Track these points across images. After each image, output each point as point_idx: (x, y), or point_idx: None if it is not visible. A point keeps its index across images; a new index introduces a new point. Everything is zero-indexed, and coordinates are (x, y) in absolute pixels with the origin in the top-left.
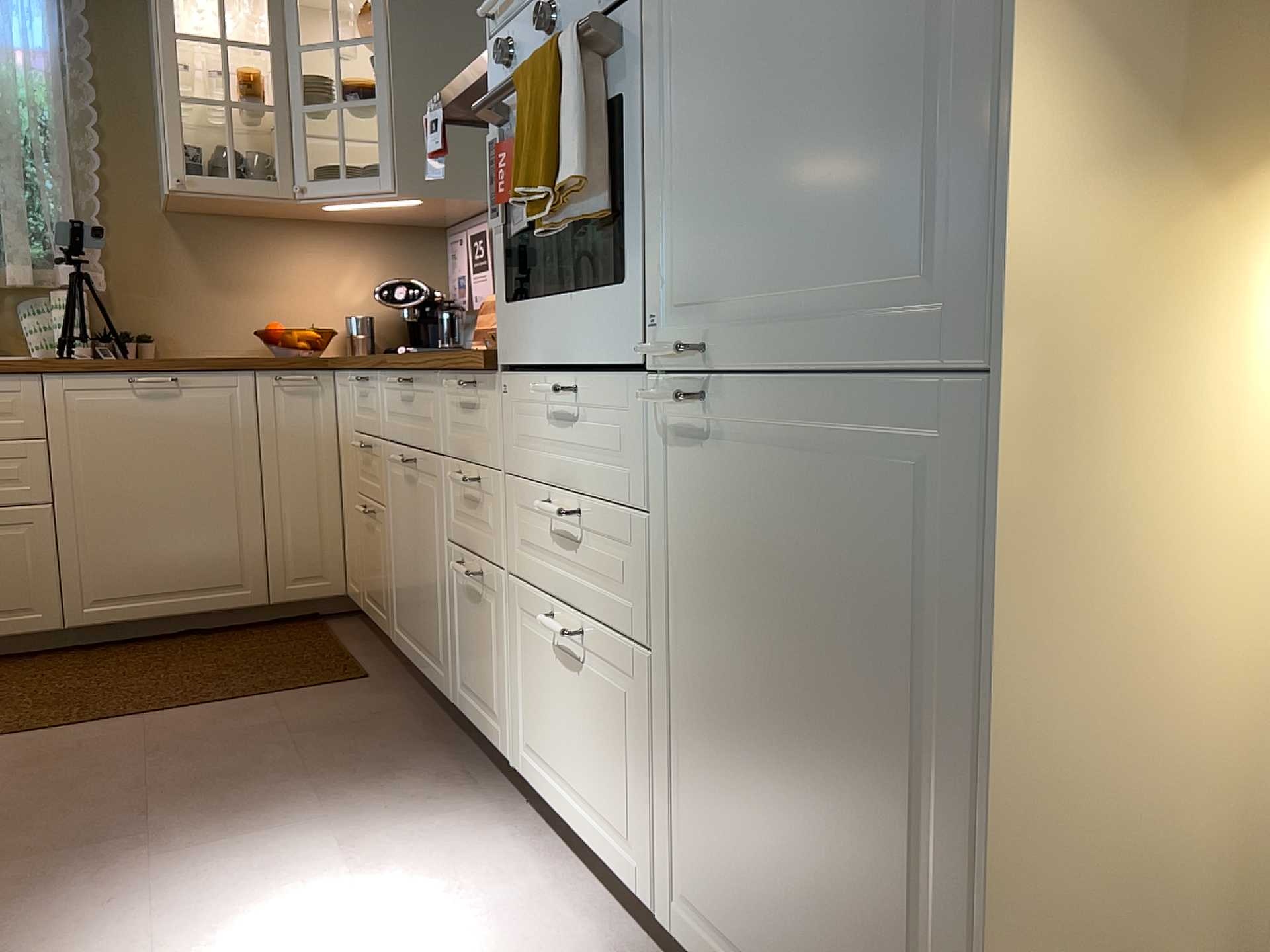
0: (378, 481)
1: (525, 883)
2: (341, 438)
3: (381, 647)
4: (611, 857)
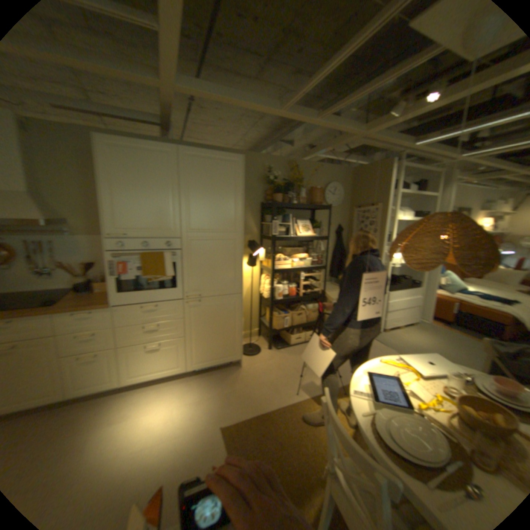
0: None
1: (144, 395)
2: None
3: None
4: (167, 374)
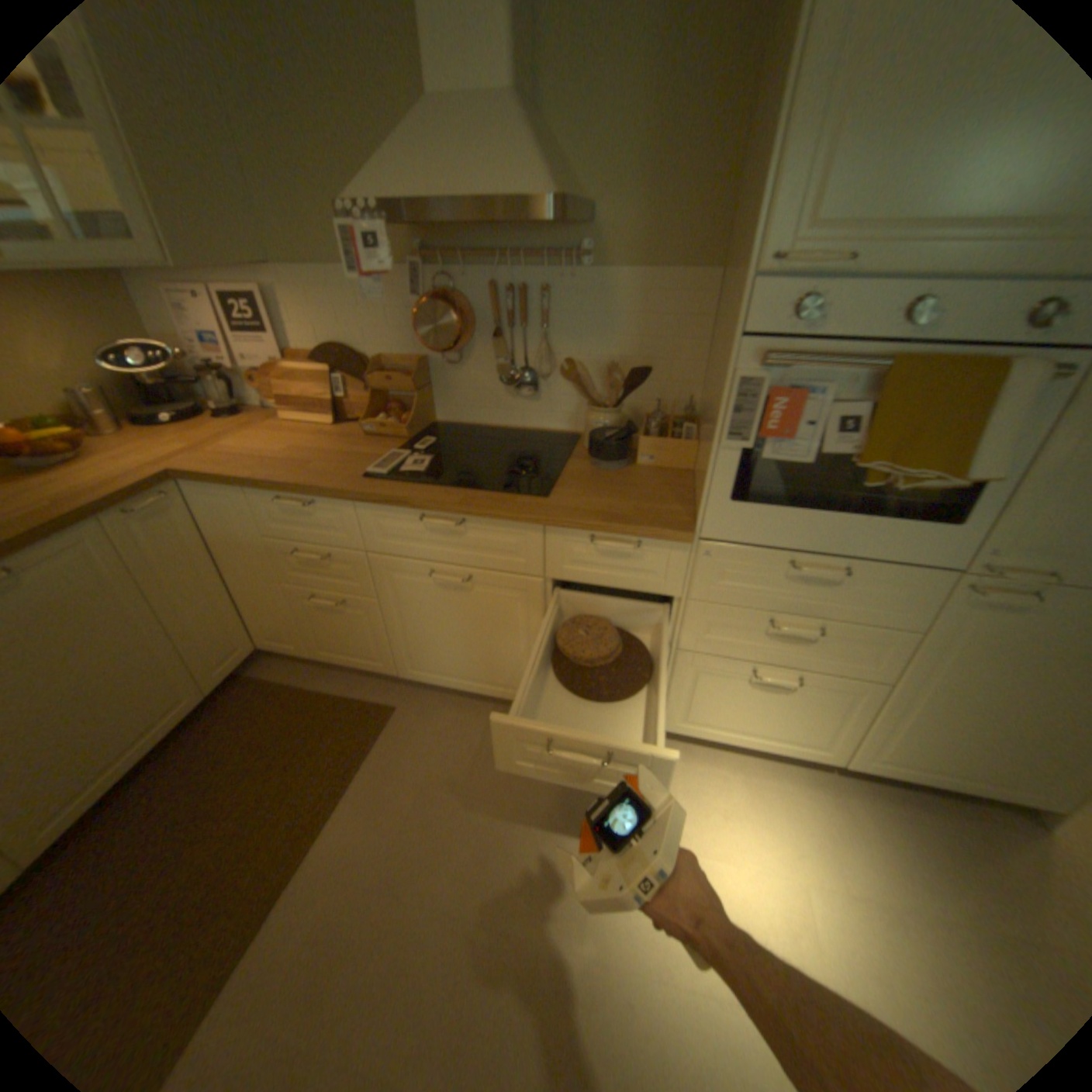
0: (352, 580)
1: (722, 780)
2: (201, 535)
3: (346, 675)
4: (793, 753)
